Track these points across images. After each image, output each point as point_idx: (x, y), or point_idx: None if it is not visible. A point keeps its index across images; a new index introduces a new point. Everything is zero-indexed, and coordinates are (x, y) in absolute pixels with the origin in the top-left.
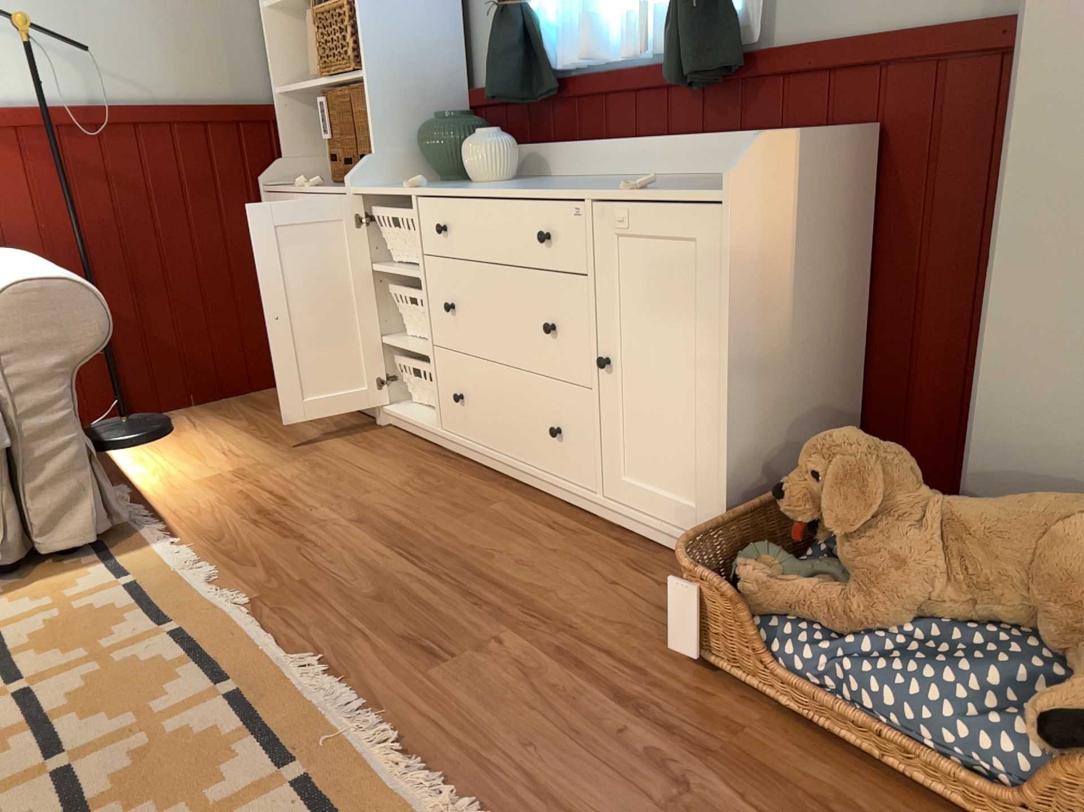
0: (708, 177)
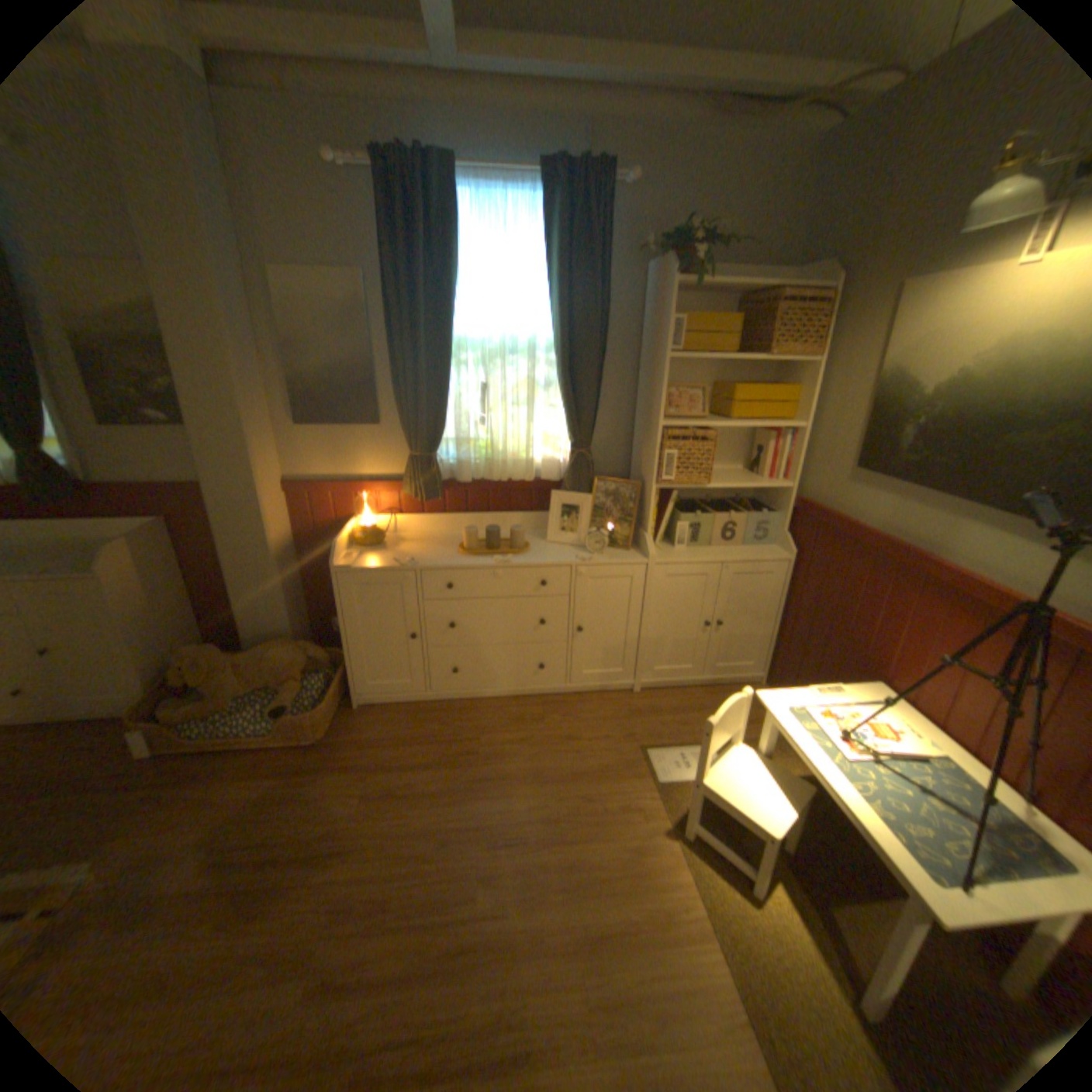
0: (76, 543)
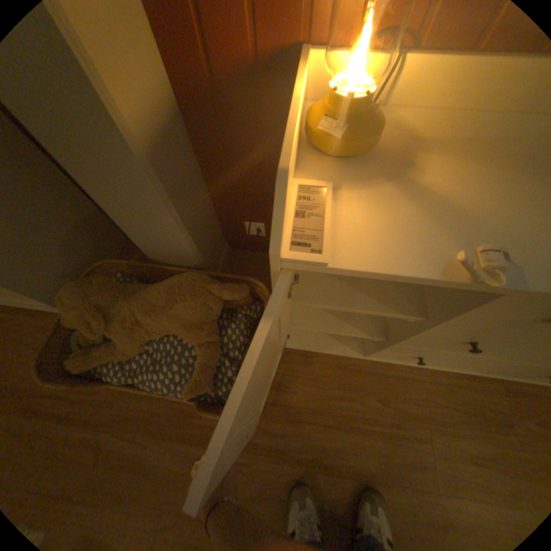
0: None
